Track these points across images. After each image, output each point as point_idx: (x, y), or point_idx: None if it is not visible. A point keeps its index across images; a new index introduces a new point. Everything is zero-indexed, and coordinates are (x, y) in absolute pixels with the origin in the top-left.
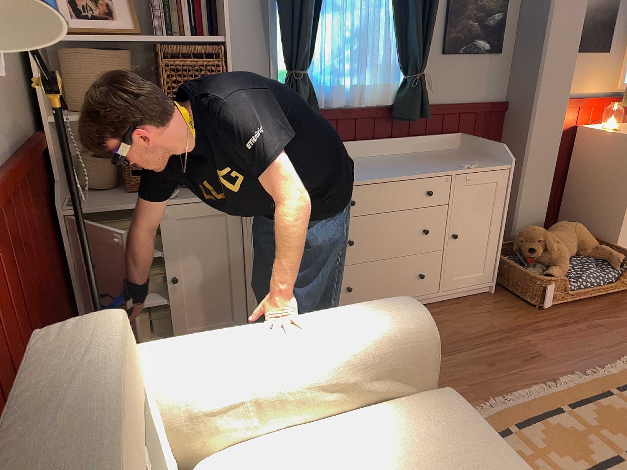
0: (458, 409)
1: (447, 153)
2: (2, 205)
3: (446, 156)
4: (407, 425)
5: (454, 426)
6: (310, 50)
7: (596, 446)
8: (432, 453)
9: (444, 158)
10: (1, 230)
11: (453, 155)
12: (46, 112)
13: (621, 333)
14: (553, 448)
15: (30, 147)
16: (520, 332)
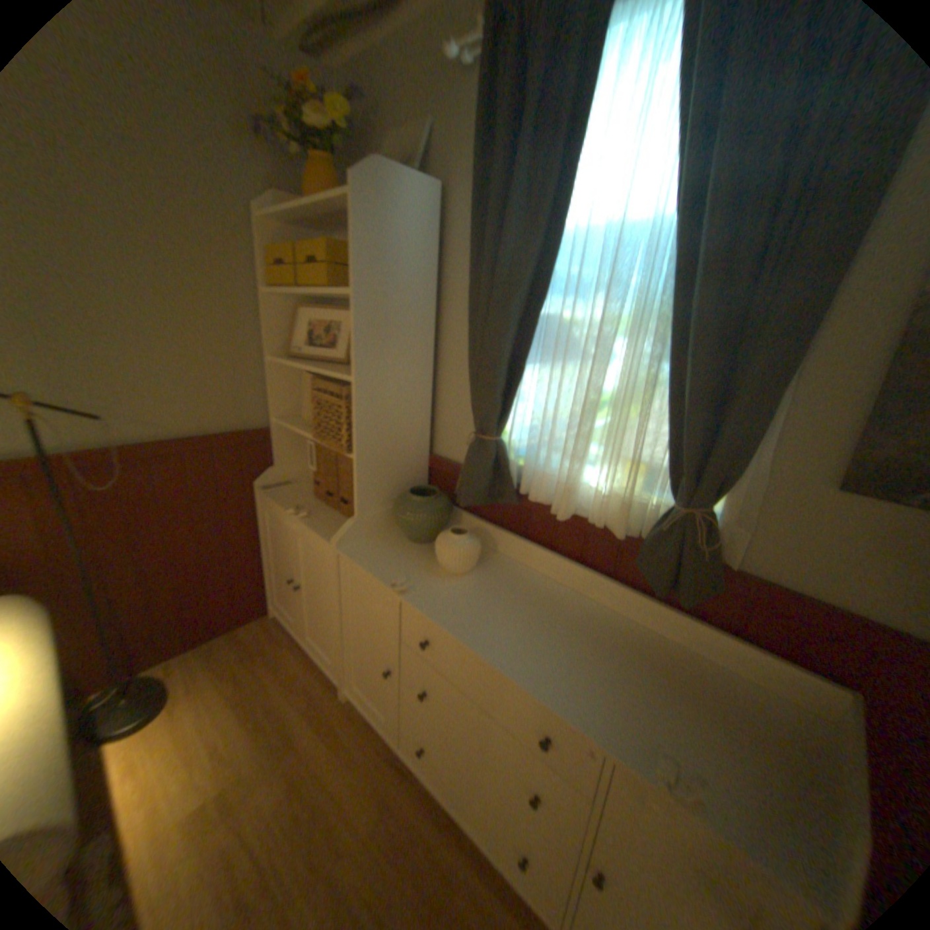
0: None
1: (755, 710)
2: (88, 472)
3: (727, 710)
4: None
5: None
6: (496, 410)
7: None
8: None
9: (698, 712)
10: (70, 488)
11: (753, 725)
12: (272, 413)
13: None
14: None
15: (208, 436)
16: None
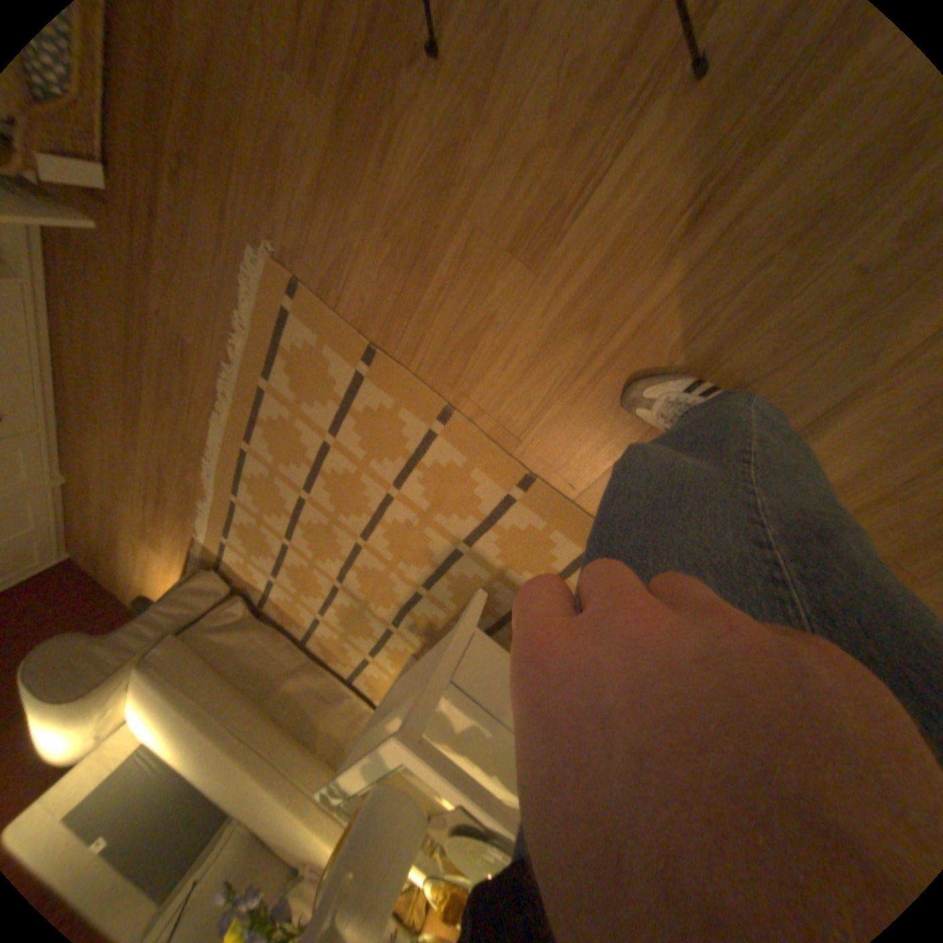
0: (143, 690)
1: None
2: None
3: None
4: (140, 707)
5: (151, 707)
6: None
7: (279, 487)
8: (160, 726)
9: None
10: None
11: None
12: None
13: (205, 162)
14: (258, 506)
15: None
16: (134, 288)
